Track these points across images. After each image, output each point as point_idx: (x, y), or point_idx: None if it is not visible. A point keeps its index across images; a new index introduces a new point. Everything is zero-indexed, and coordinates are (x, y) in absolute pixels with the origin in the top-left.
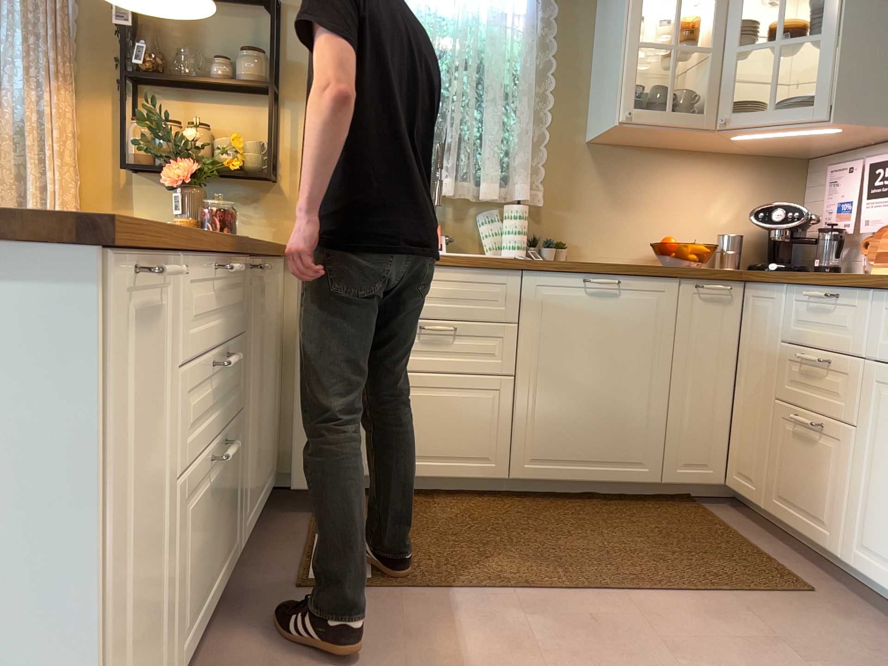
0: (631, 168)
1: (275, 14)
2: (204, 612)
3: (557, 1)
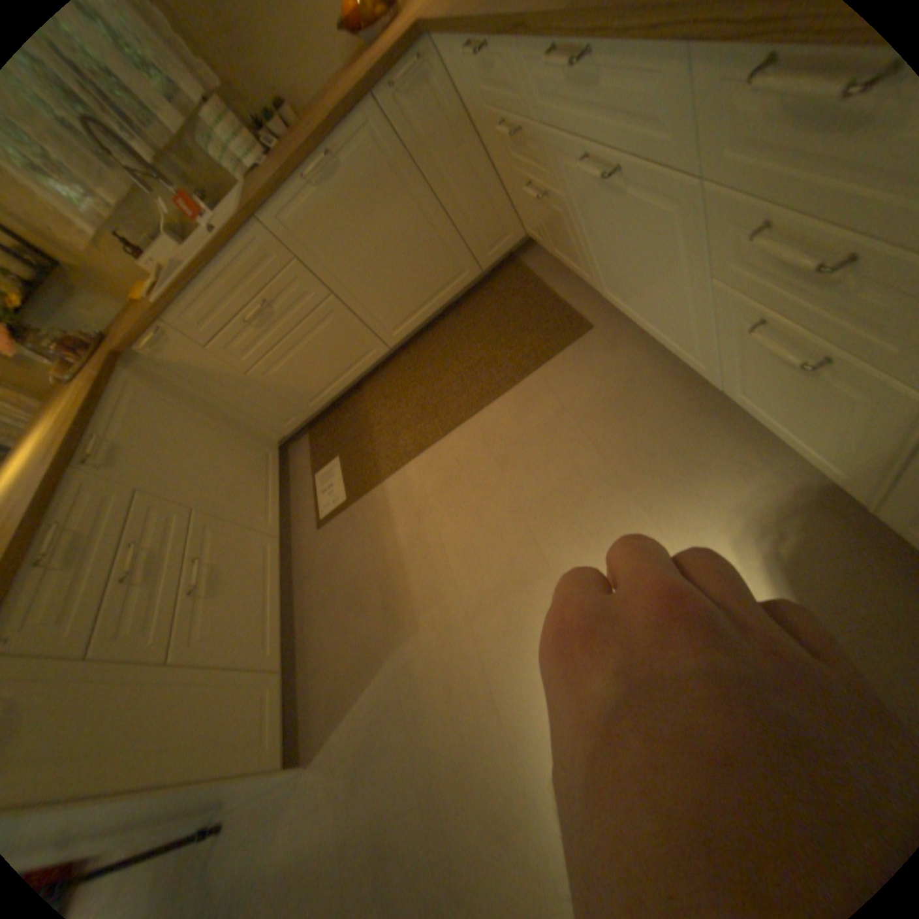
0: None
1: None
2: (275, 607)
3: None
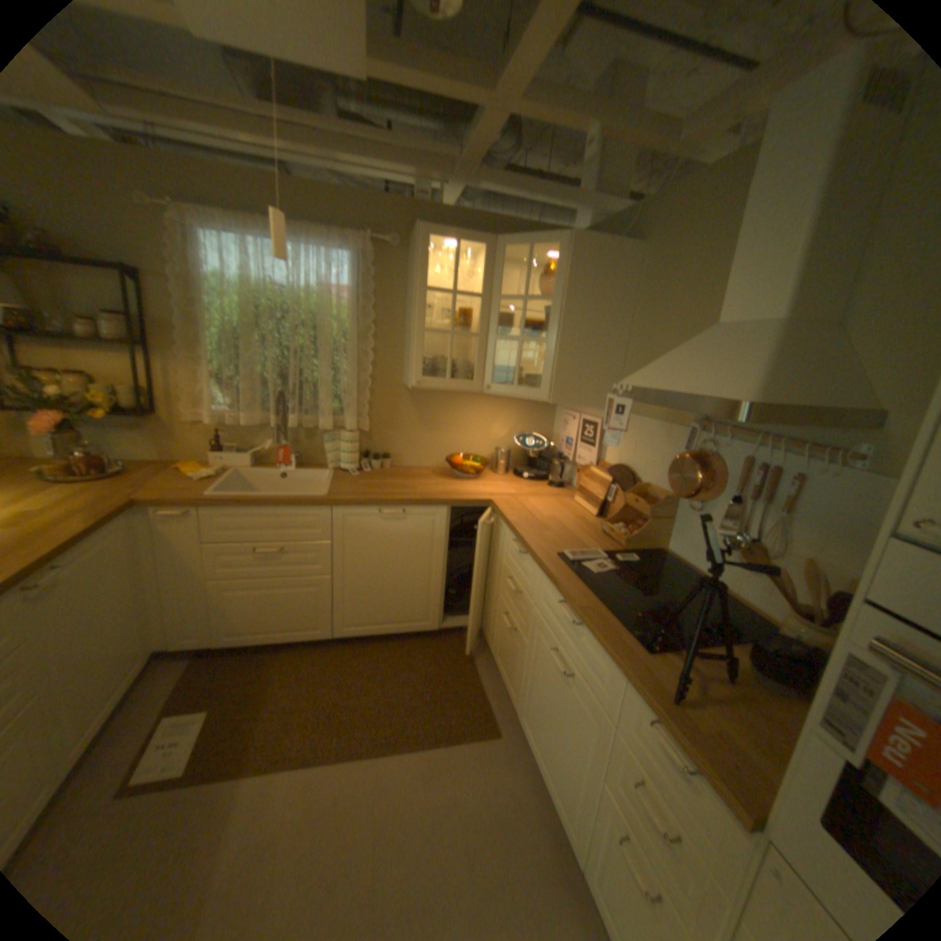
0: (436, 403)
1: (125, 284)
2: None
3: (377, 278)
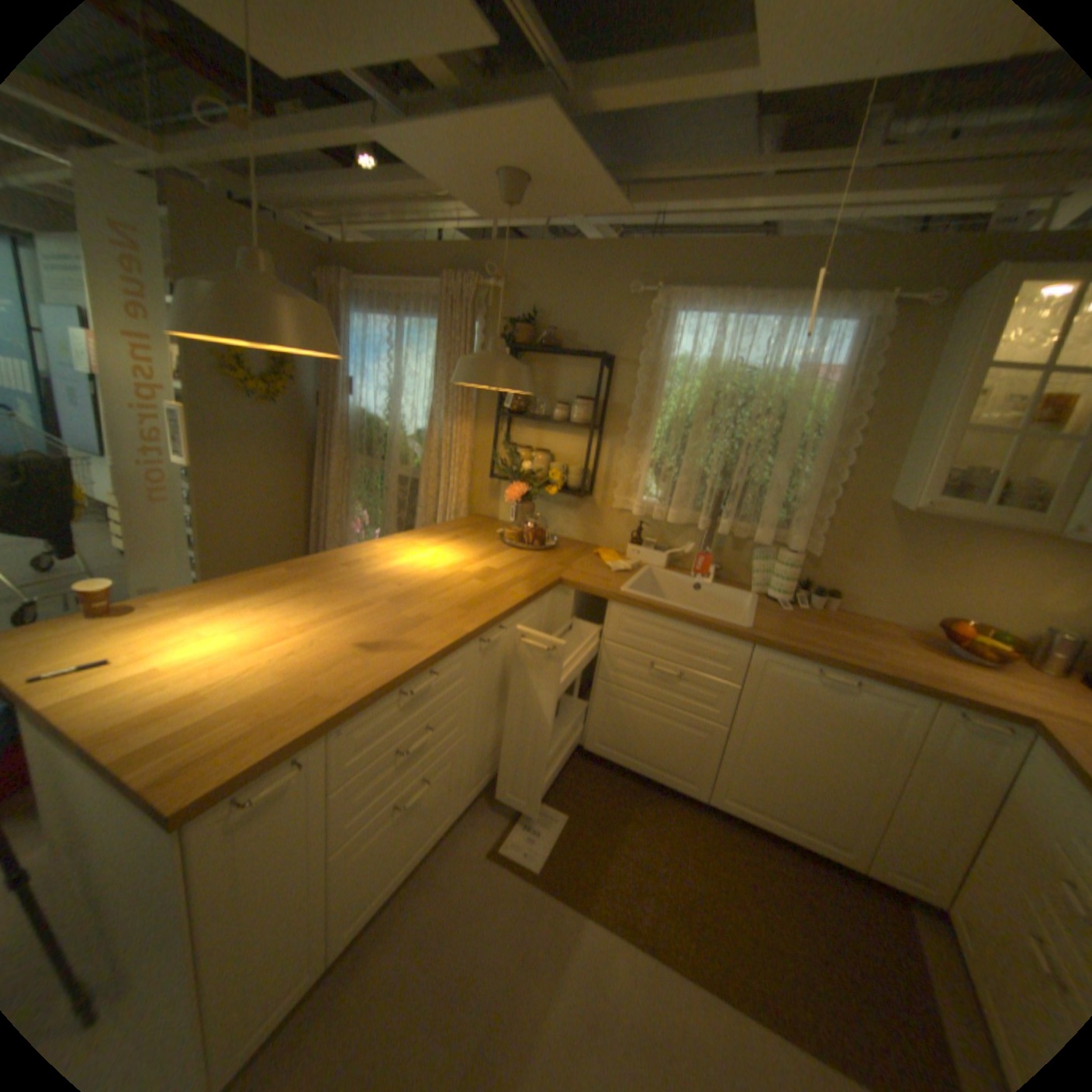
0: (943, 533)
1: (601, 370)
2: (394, 887)
3: (889, 350)
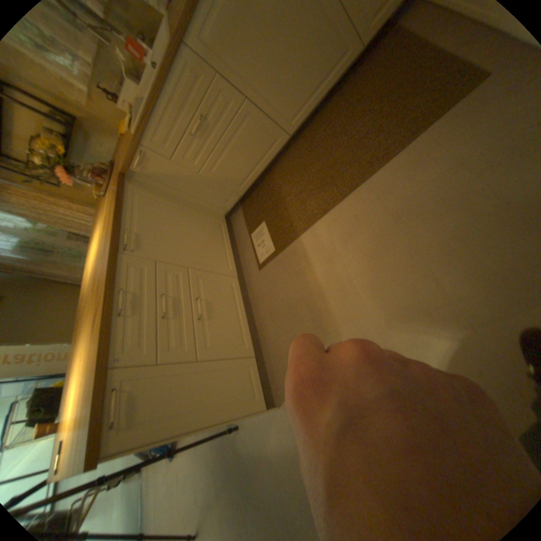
0: None
1: None
2: (244, 319)
3: None
